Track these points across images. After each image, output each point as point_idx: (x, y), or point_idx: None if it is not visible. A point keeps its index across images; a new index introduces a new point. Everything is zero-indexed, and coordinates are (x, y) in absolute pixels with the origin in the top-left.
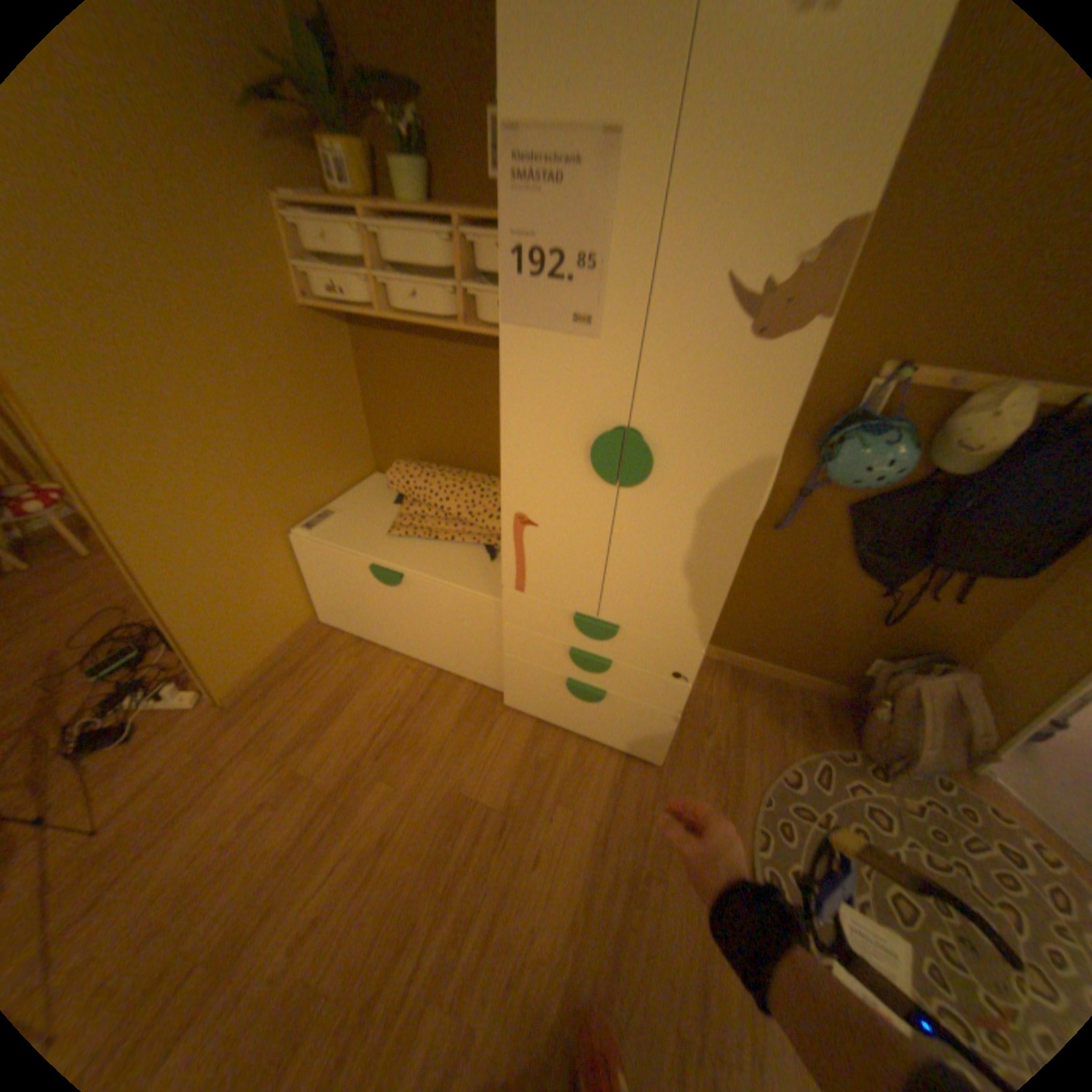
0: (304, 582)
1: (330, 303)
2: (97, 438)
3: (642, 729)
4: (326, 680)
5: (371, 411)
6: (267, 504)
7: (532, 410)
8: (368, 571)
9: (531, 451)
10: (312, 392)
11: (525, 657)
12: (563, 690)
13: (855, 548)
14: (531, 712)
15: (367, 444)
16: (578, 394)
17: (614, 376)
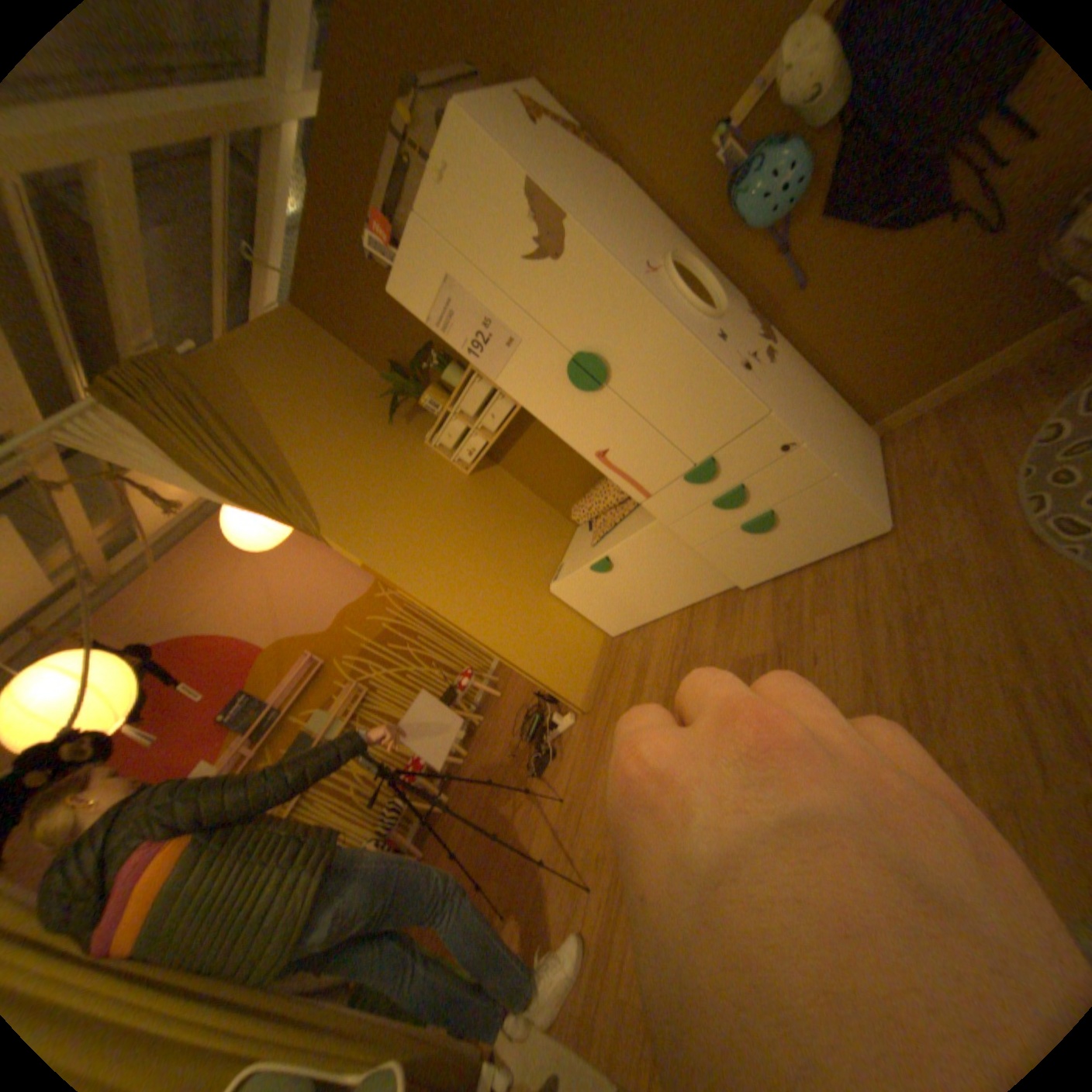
0: (582, 615)
1: (475, 458)
2: (431, 587)
3: (834, 511)
4: (631, 660)
5: (543, 494)
6: (524, 579)
7: (541, 397)
8: (594, 572)
9: (562, 415)
10: (504, 508)
11: (706, 536)
12: (753, 537)
13: (872, 224)
14: (763, 577)
15: (558, 514)
16: (544, 367)
17: (543, 342)
